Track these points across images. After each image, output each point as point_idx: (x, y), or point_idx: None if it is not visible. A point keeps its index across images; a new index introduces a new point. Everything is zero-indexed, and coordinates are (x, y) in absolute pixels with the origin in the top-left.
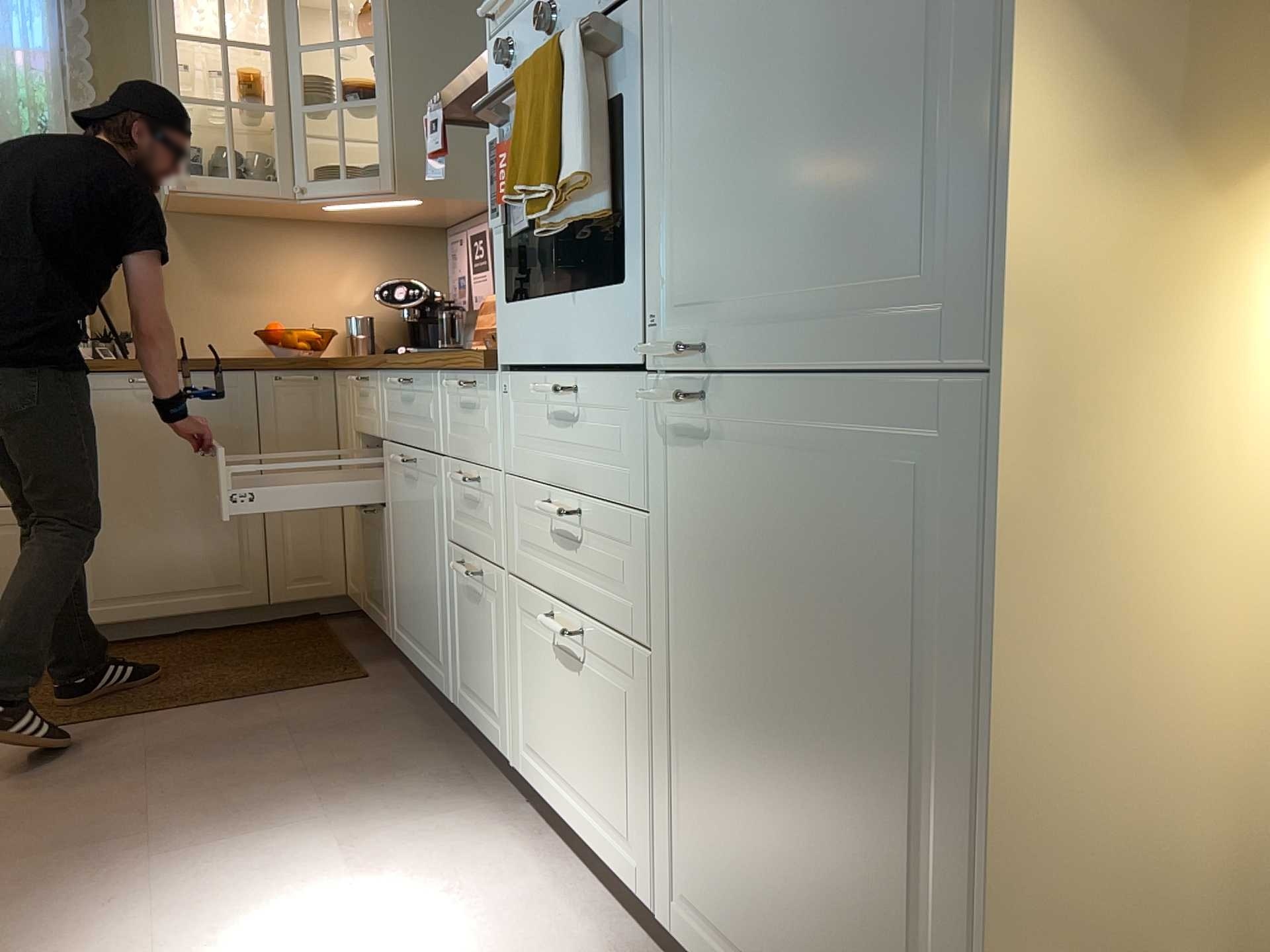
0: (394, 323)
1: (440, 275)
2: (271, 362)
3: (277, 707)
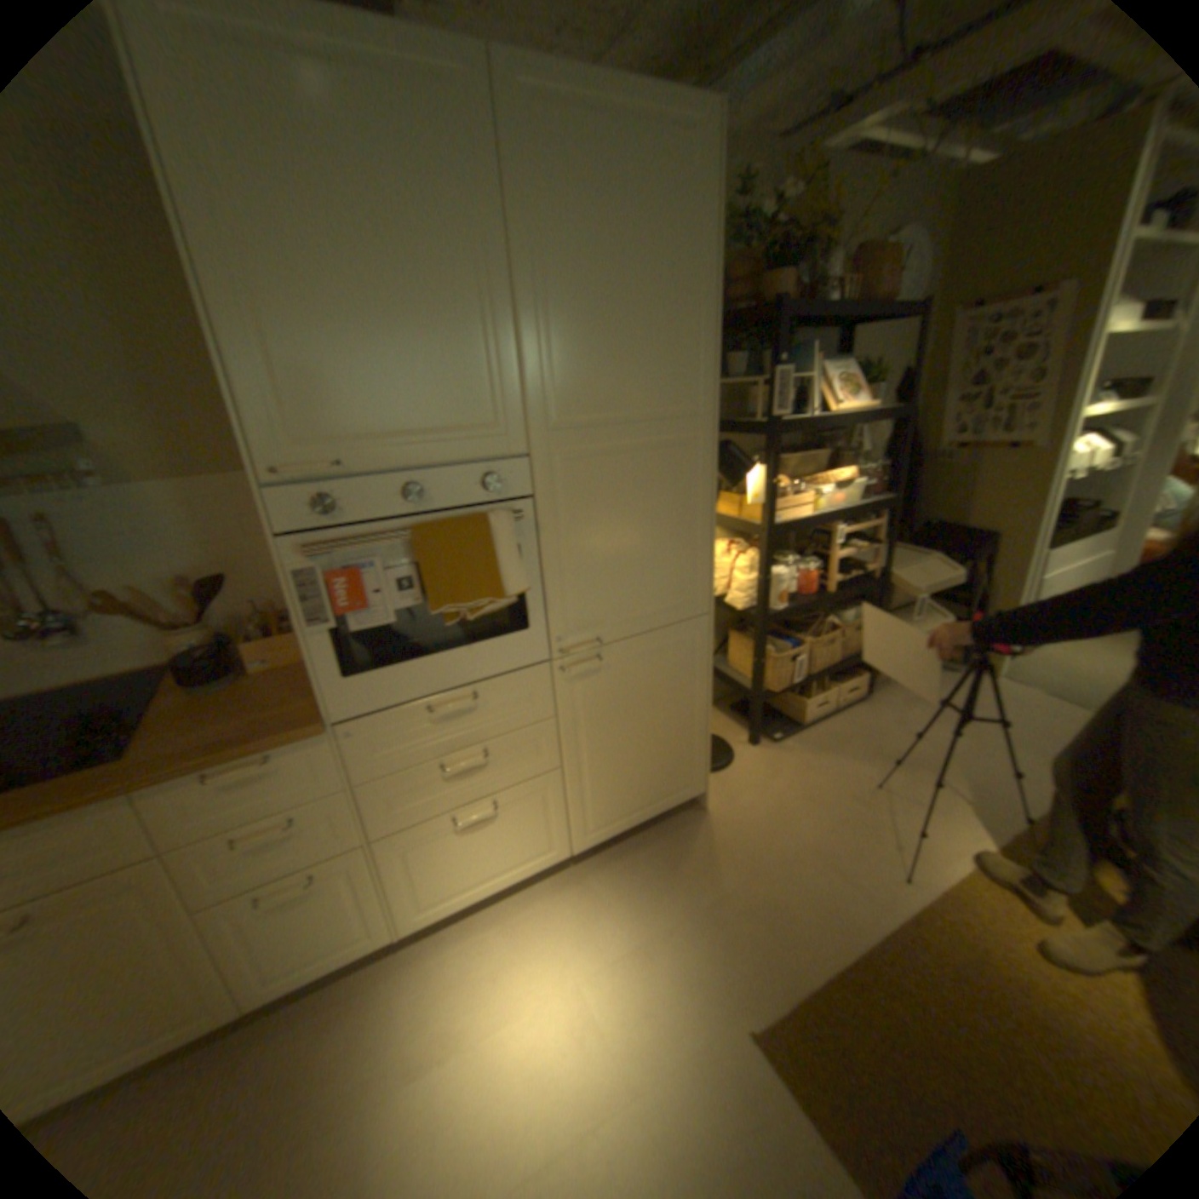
0: None
1: None
2: None
3: None
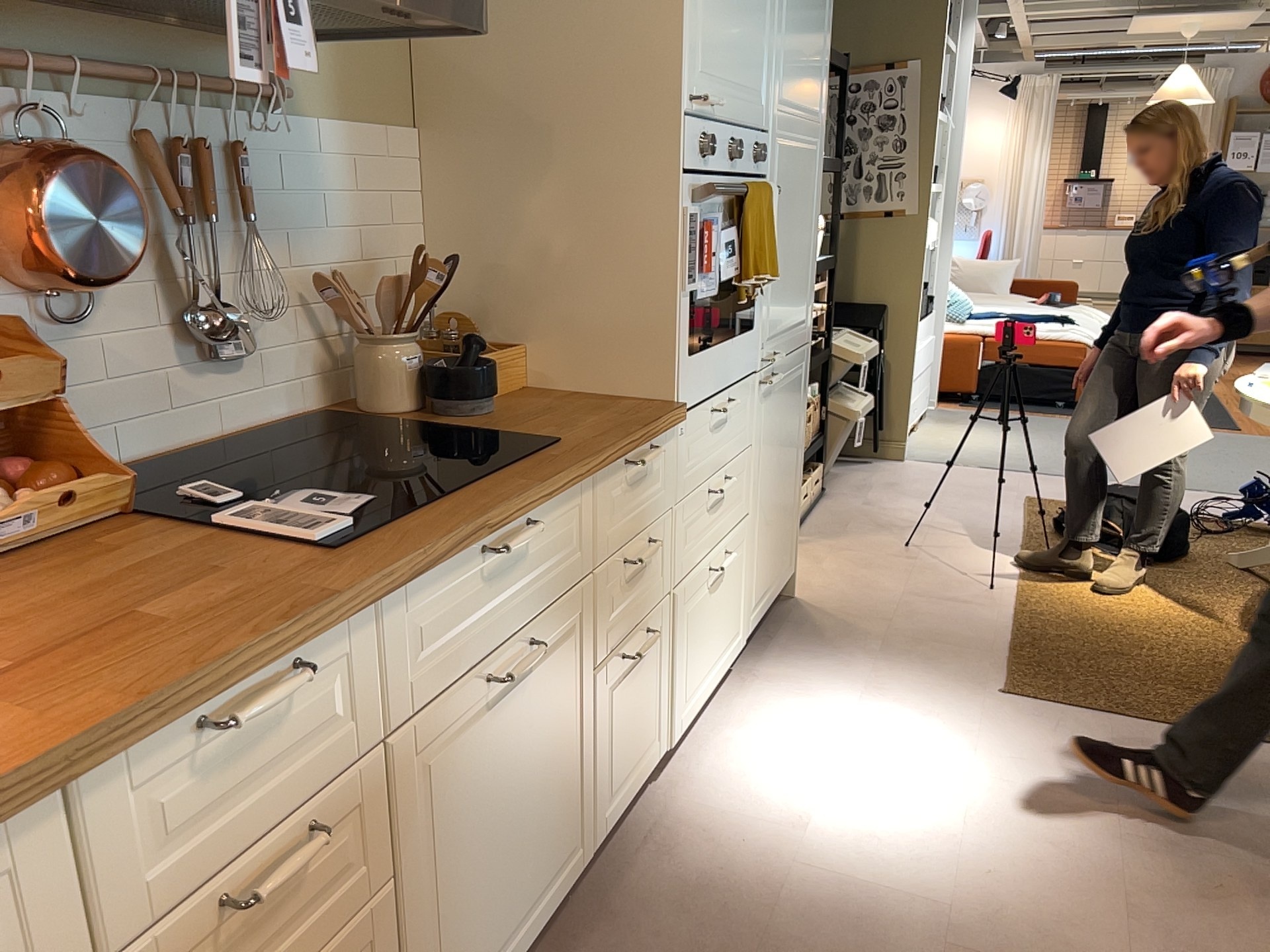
0: None
1: None
2: None
3: None
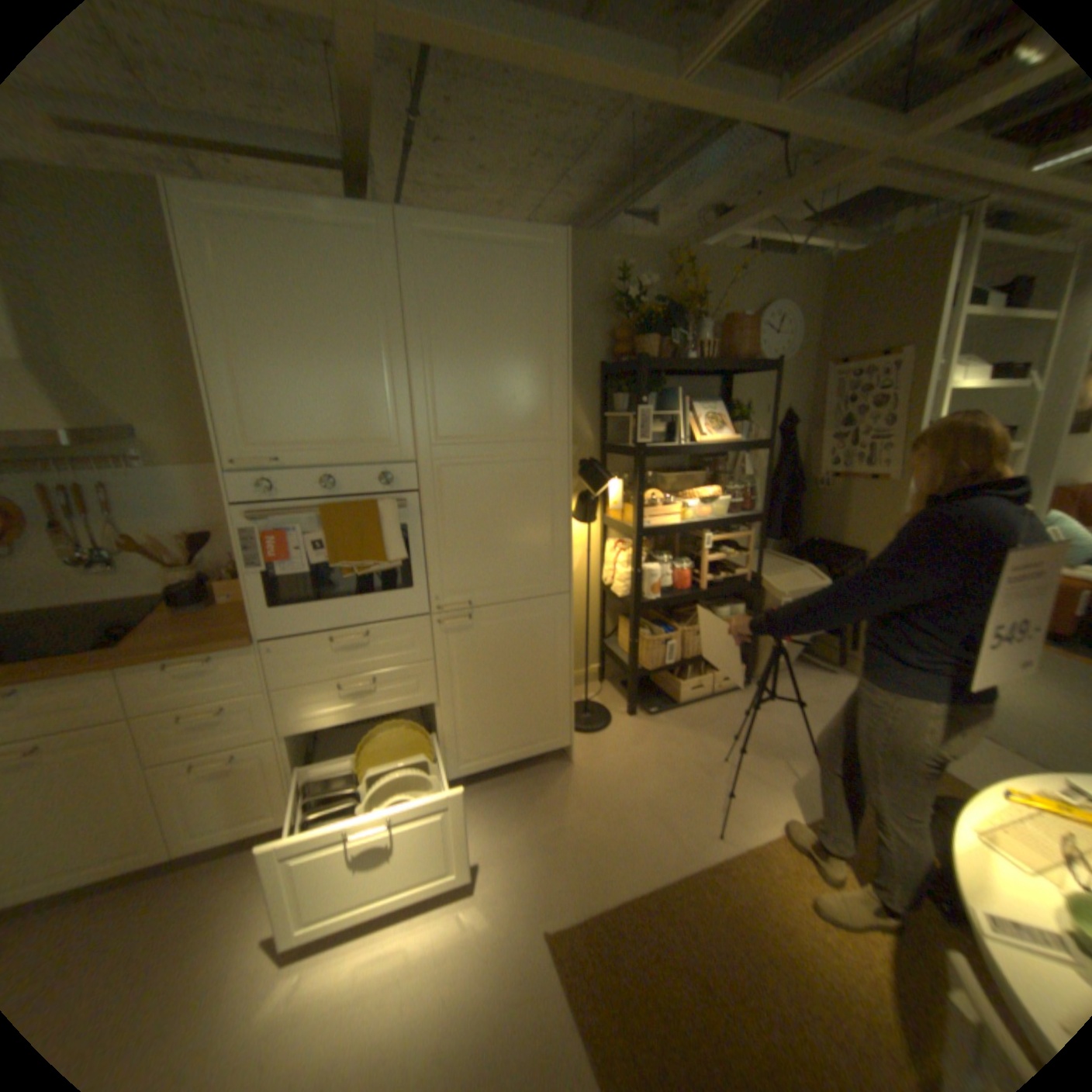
0: None
1: None
2: None
3: None
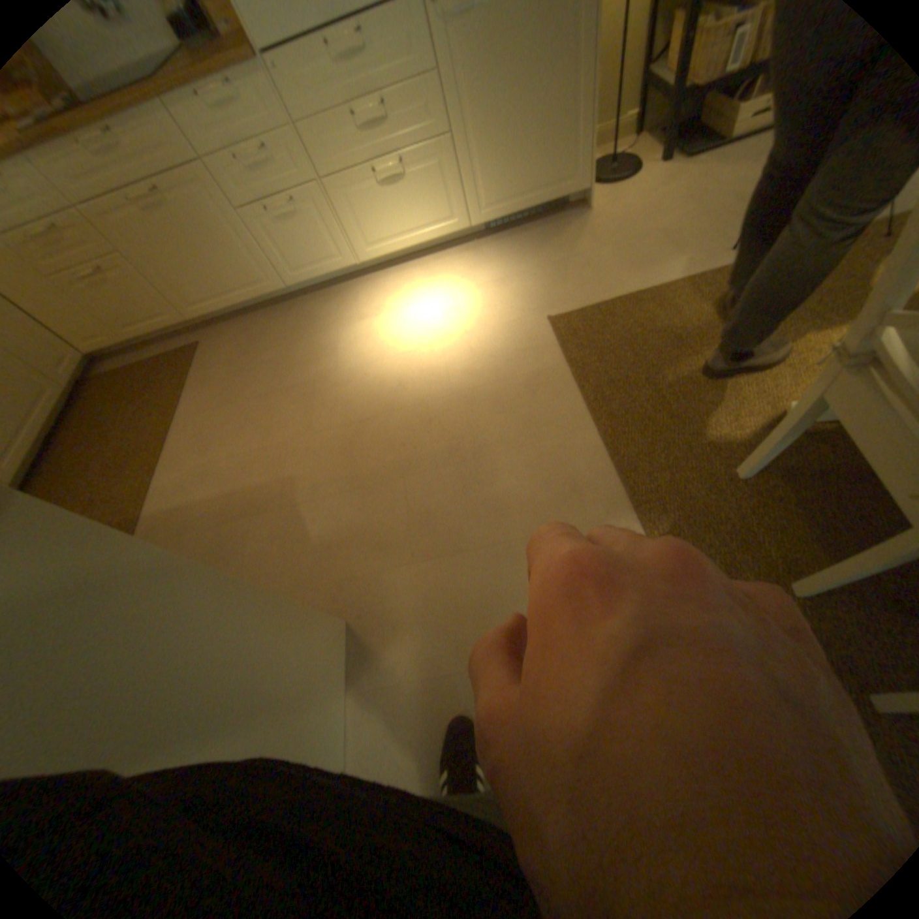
0: None
1: None
2: None
3: (205, 370)
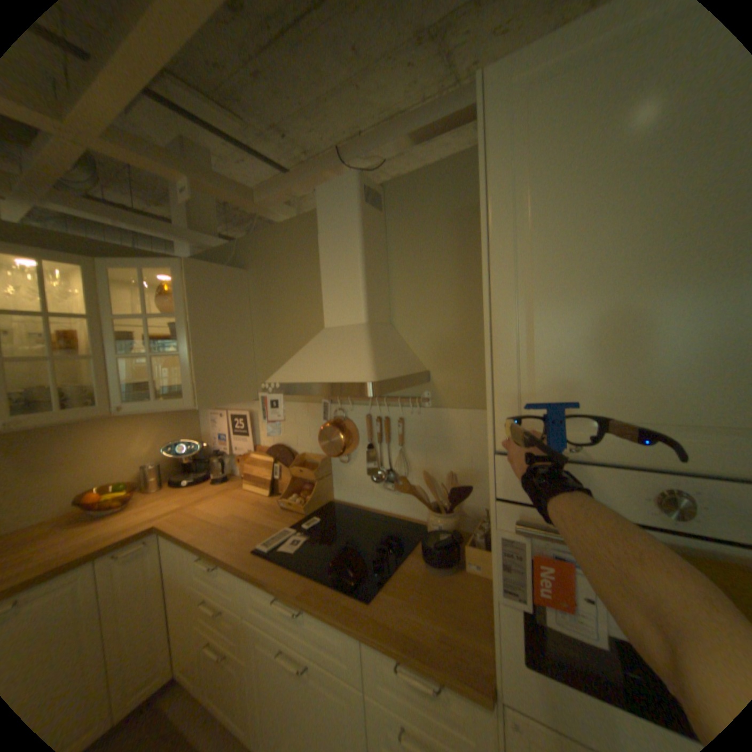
0: (169, 460)
1: (196, 425)
2: (108, 549)
3: None
